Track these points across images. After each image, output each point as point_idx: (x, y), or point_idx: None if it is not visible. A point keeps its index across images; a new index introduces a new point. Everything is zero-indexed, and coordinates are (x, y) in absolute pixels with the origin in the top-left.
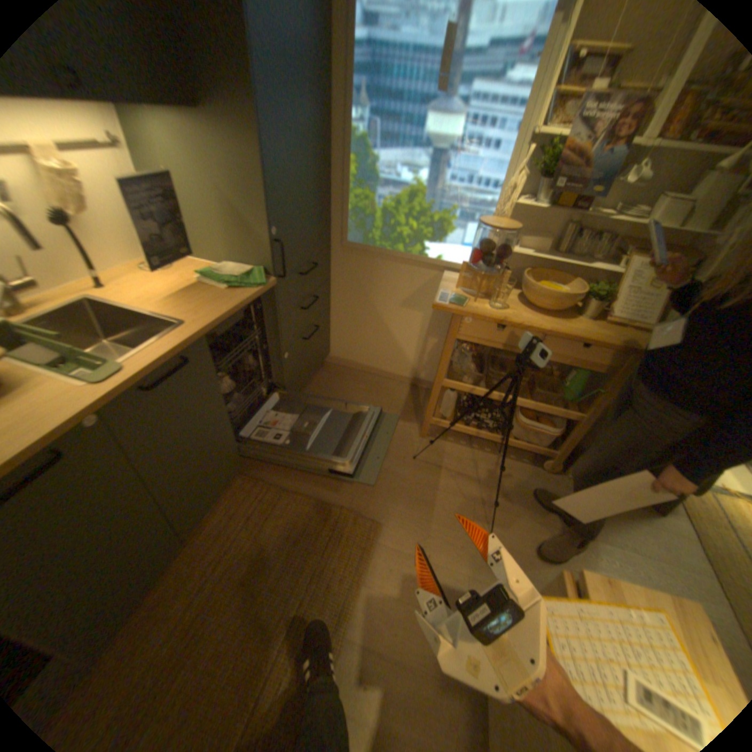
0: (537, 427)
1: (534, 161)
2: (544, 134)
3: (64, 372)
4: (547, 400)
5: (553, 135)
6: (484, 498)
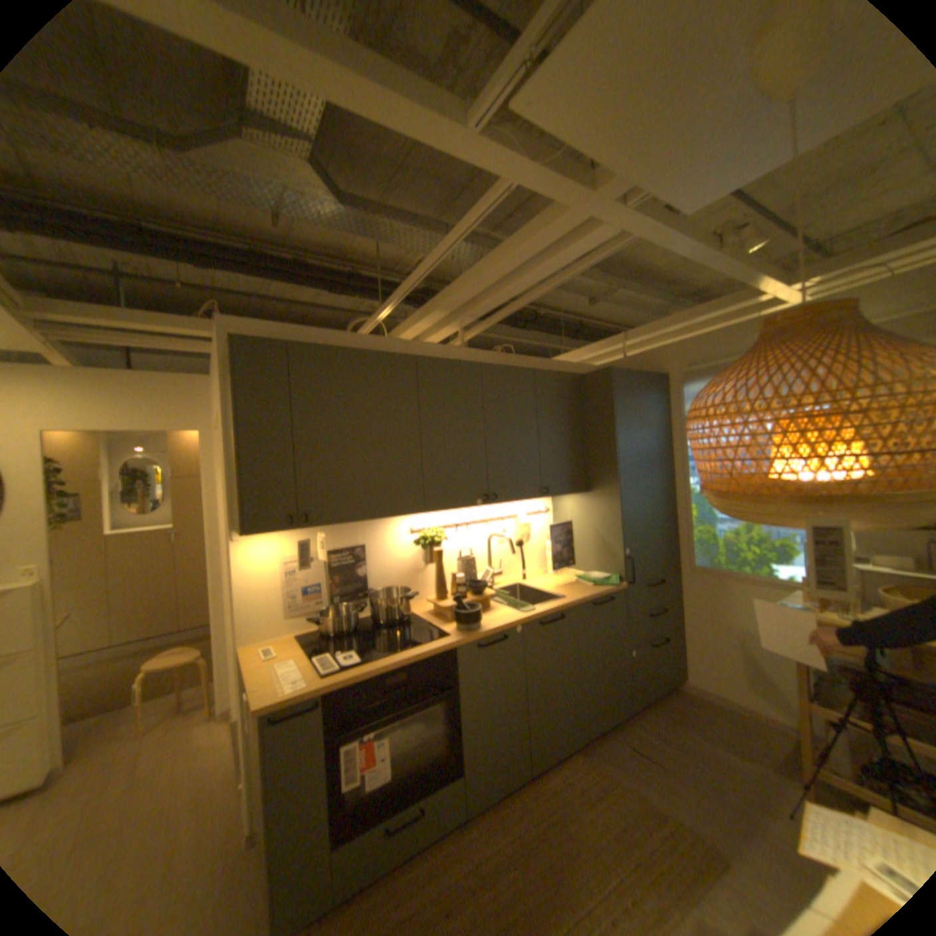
0: None
1: None
2: None
3: (510, 607)
4: None
5: None
6: None
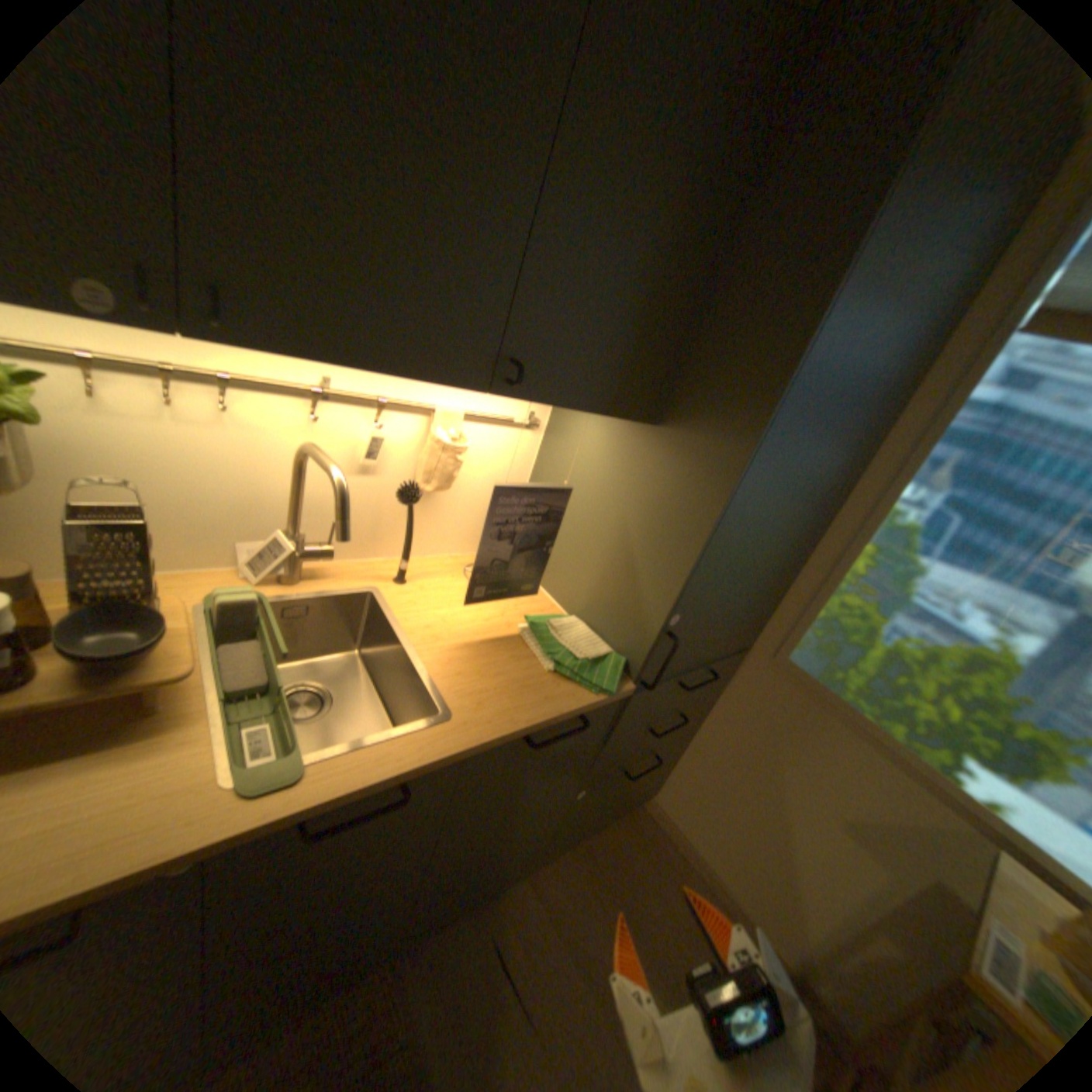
0: None
1: None
2: None
3: (230, 734)
4: None
5: None
6: None
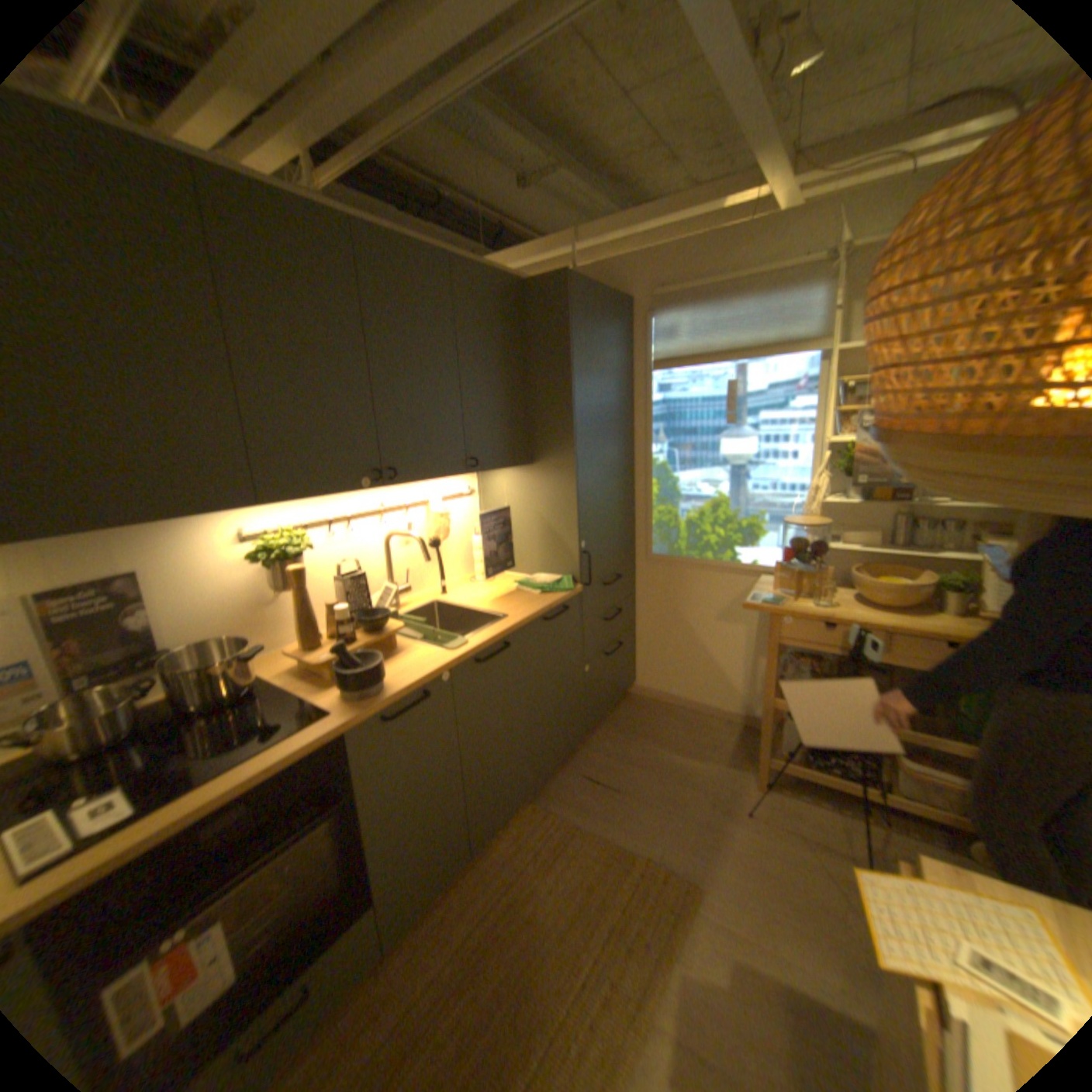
0: (936, 779)
1: (836, 463)
2: (841, 440)
3: (429, 644)
4: (935, 733)
5: (850, 440)
6: None
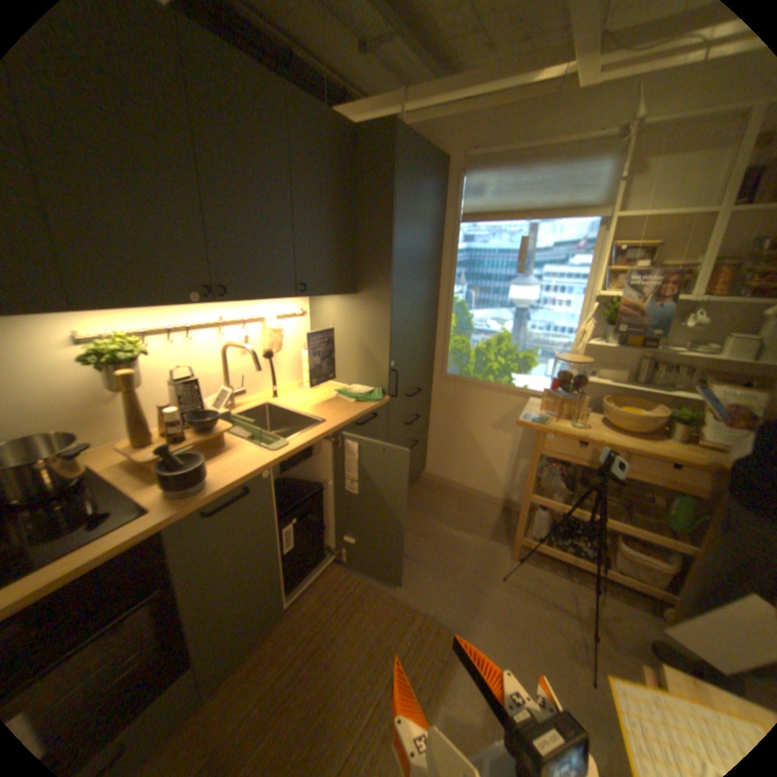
0: (646, 562)
1: (601, 313)
2: (606, 294)
3: (255, 443)
4: (651, 529)
5: (614, 295)
6: (587, 640)
